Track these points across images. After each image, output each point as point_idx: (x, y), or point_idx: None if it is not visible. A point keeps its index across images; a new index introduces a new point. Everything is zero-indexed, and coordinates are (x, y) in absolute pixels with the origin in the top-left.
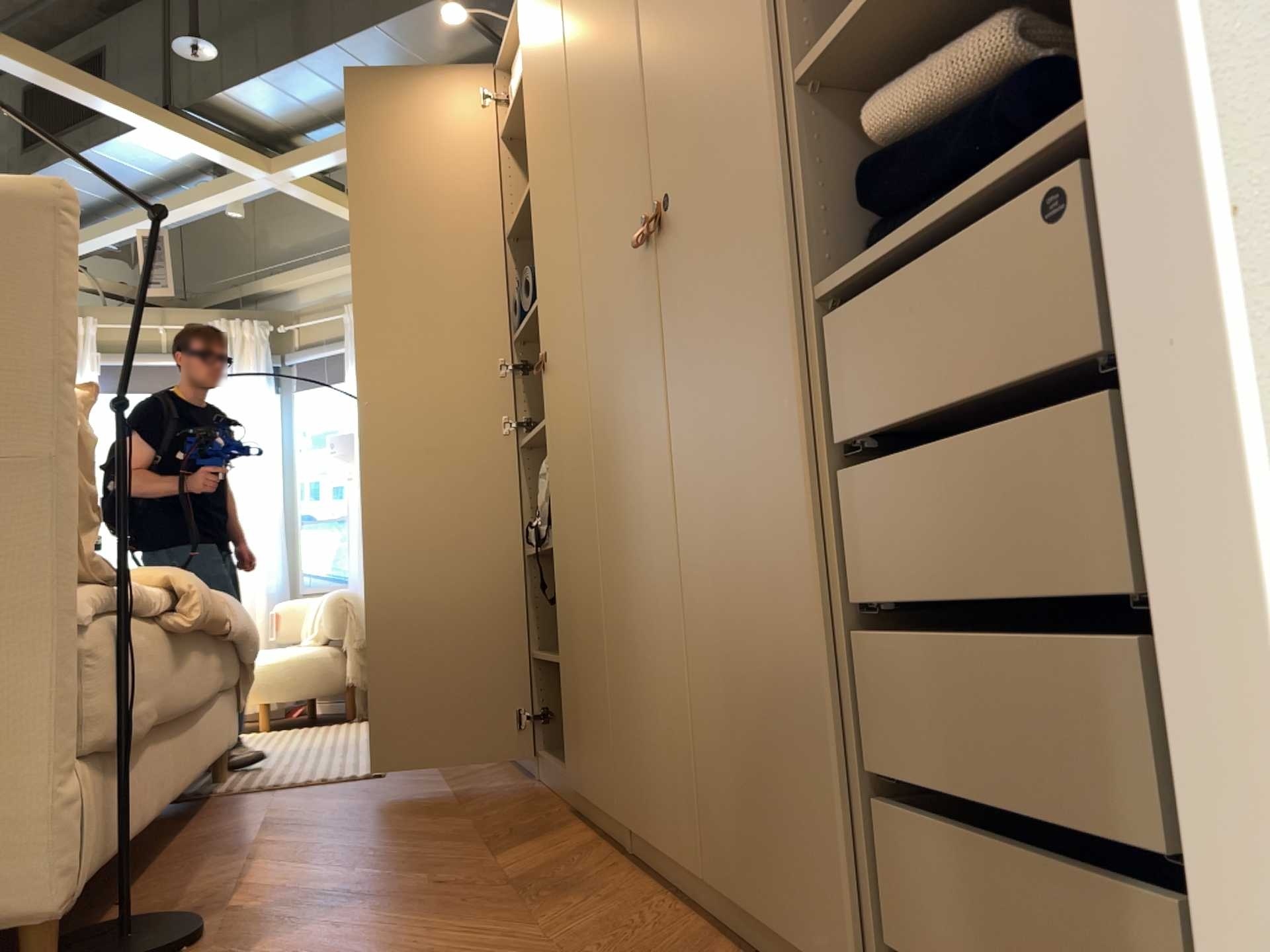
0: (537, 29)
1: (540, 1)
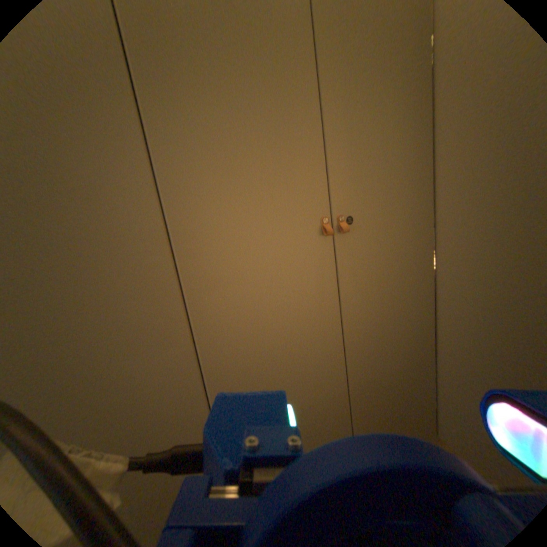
0: None
1: None
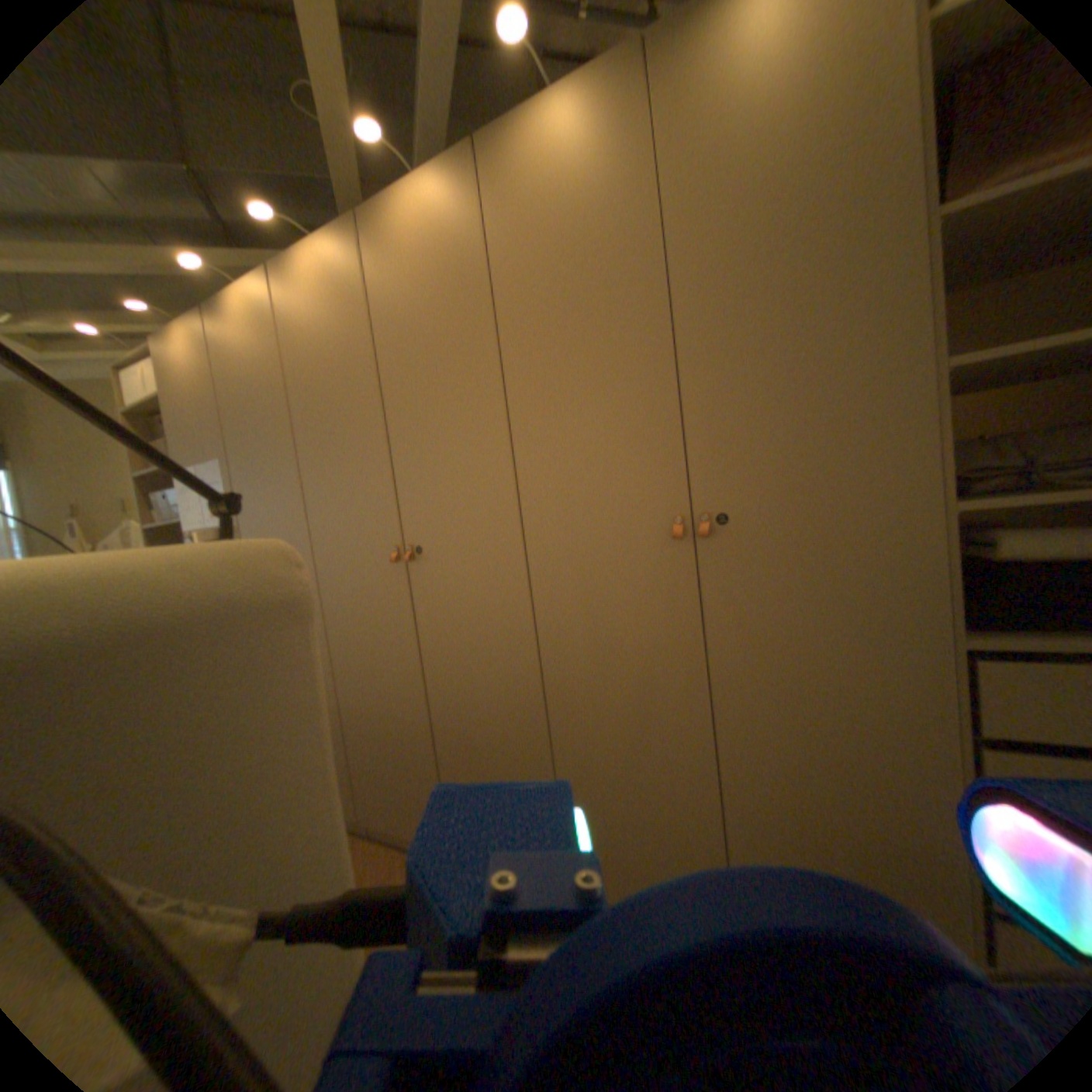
0: (400, 278)
1: (409, 256)
